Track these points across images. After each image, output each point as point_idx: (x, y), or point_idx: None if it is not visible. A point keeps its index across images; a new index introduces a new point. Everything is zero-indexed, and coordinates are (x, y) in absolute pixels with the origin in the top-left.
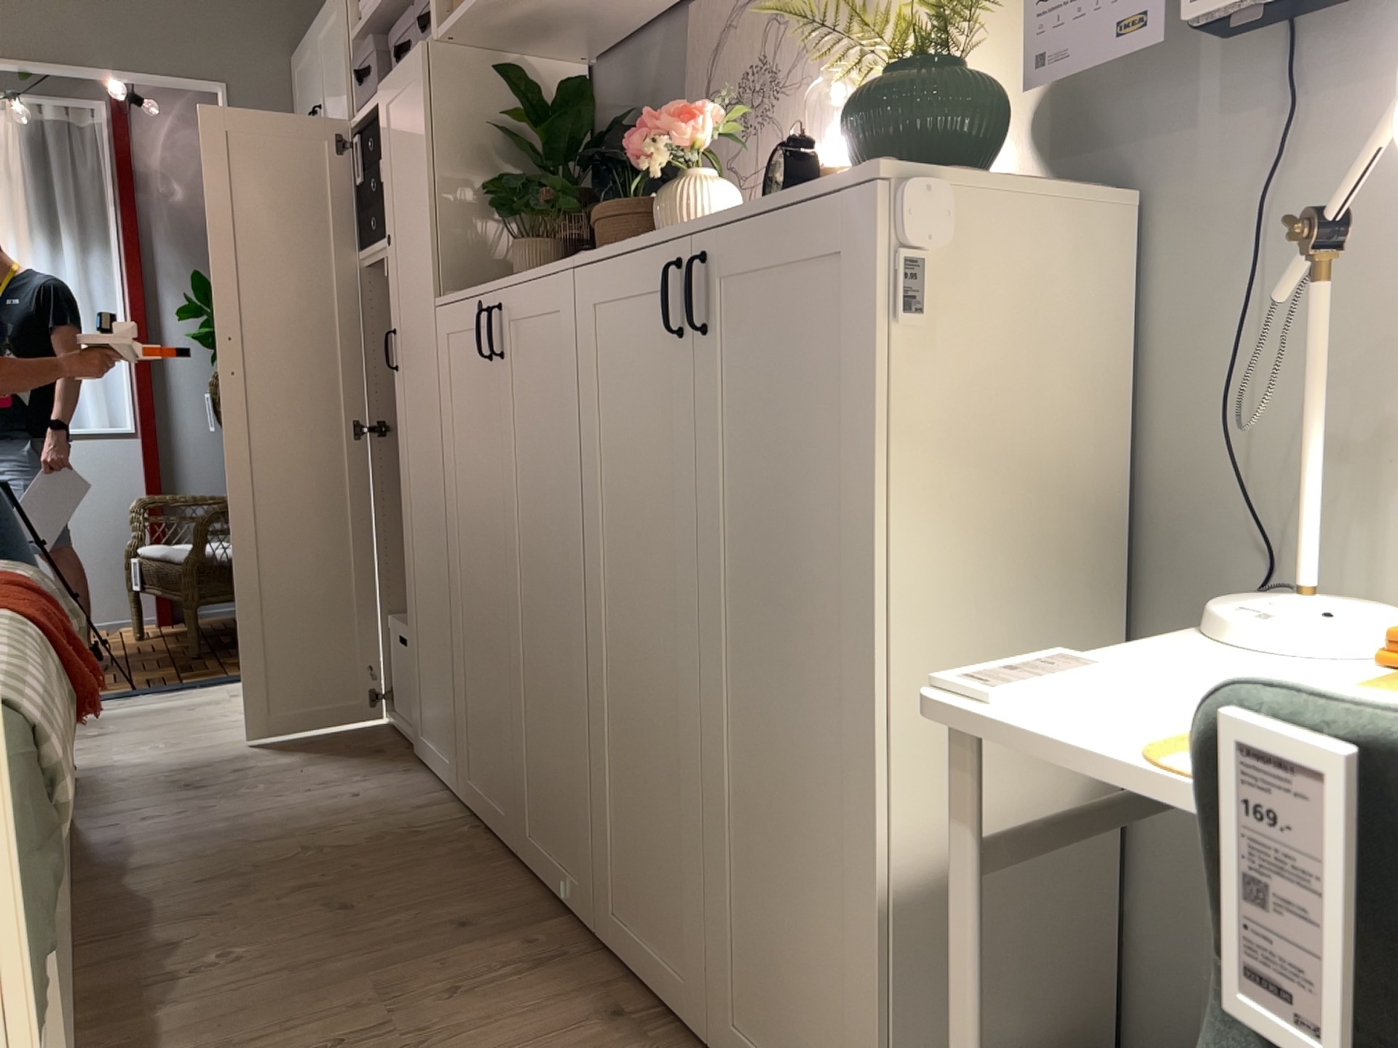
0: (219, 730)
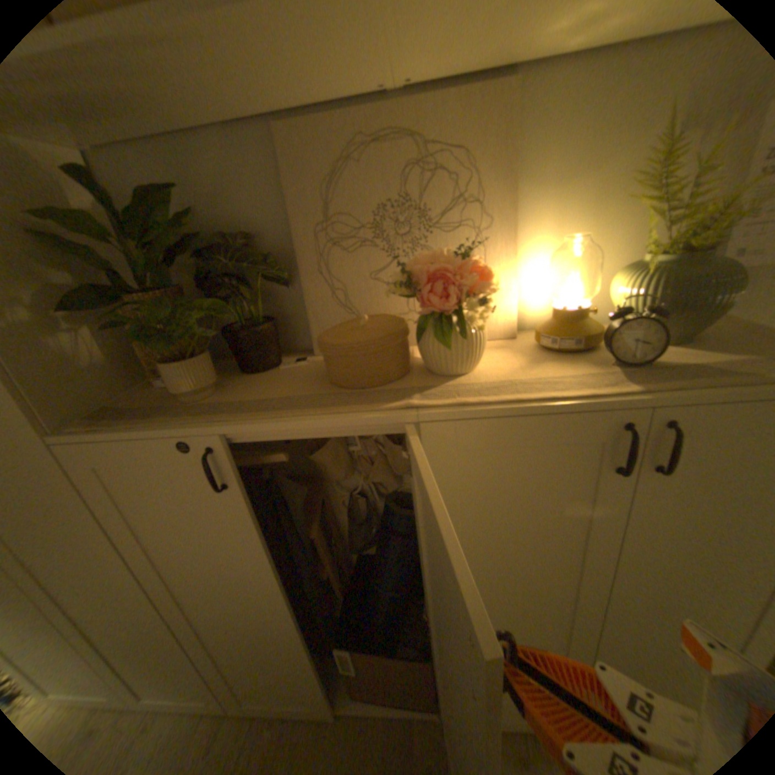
0: None
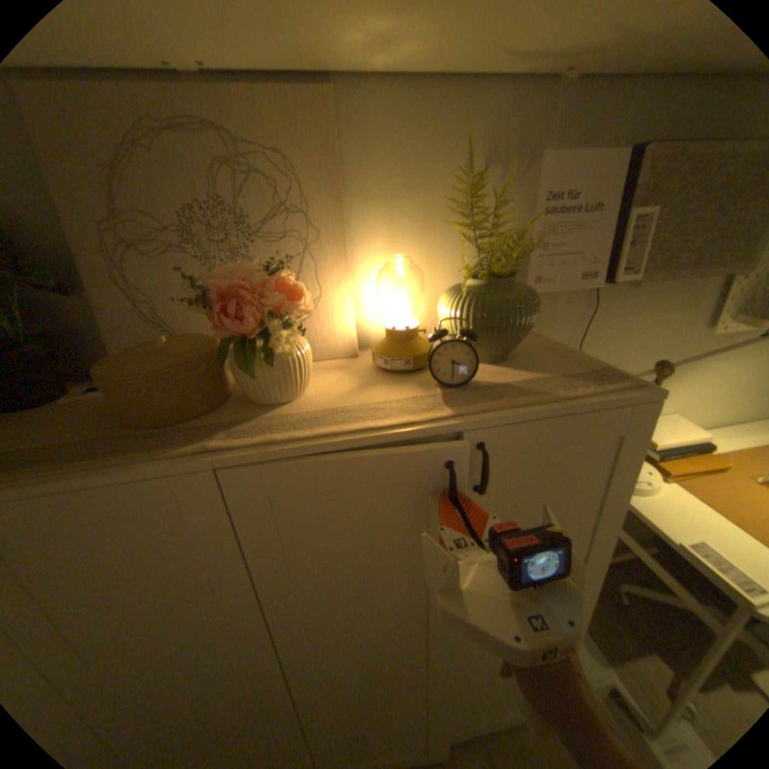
0: None
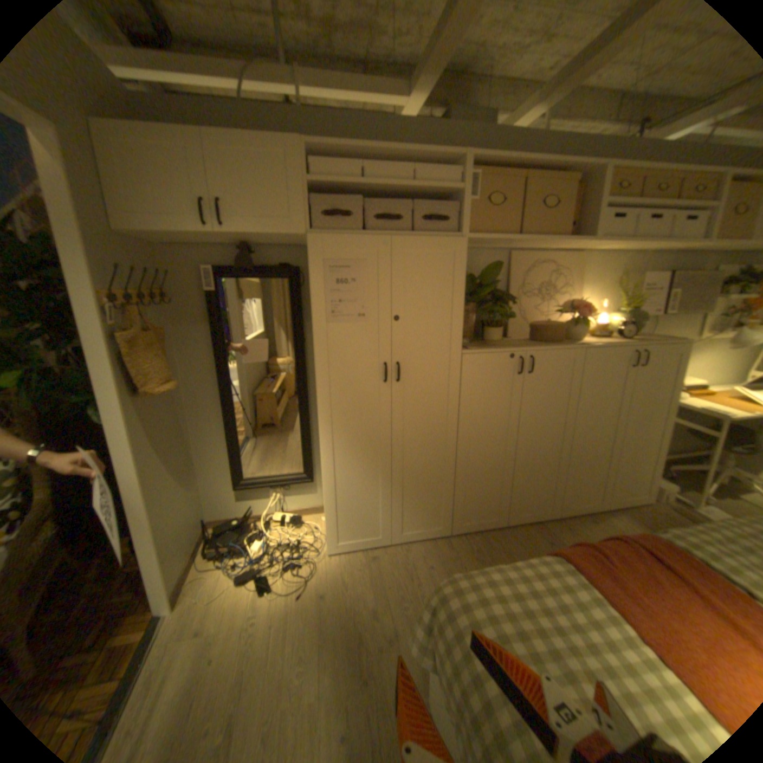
0: (285, 636)
